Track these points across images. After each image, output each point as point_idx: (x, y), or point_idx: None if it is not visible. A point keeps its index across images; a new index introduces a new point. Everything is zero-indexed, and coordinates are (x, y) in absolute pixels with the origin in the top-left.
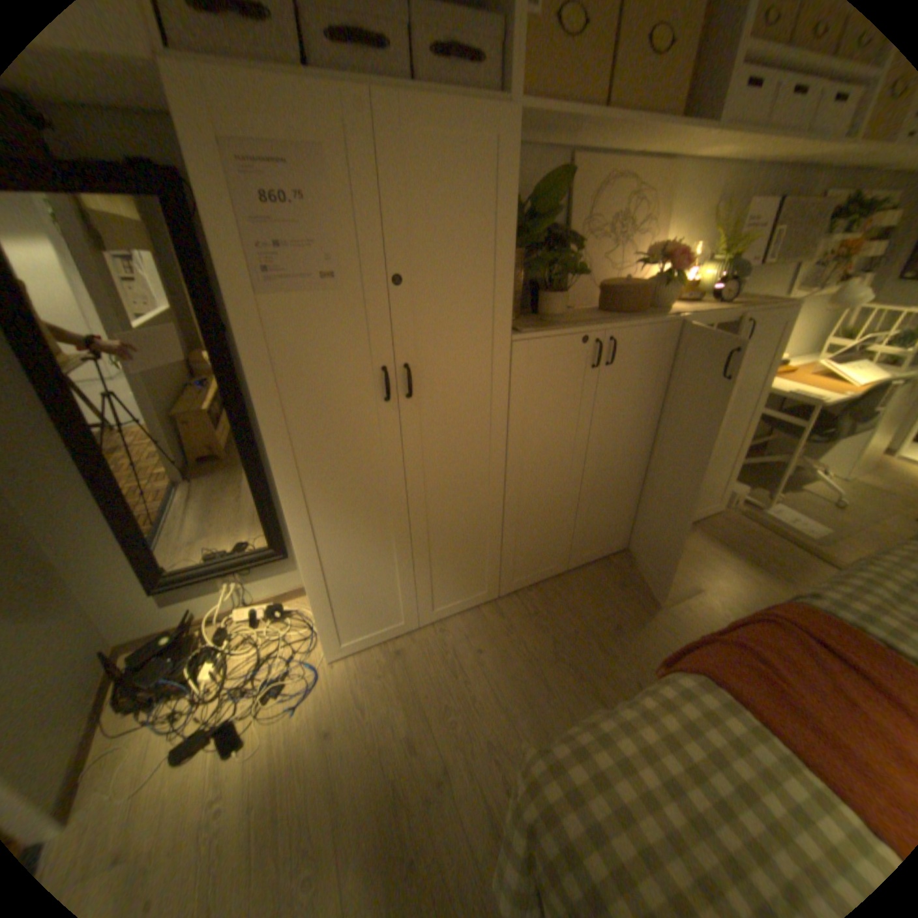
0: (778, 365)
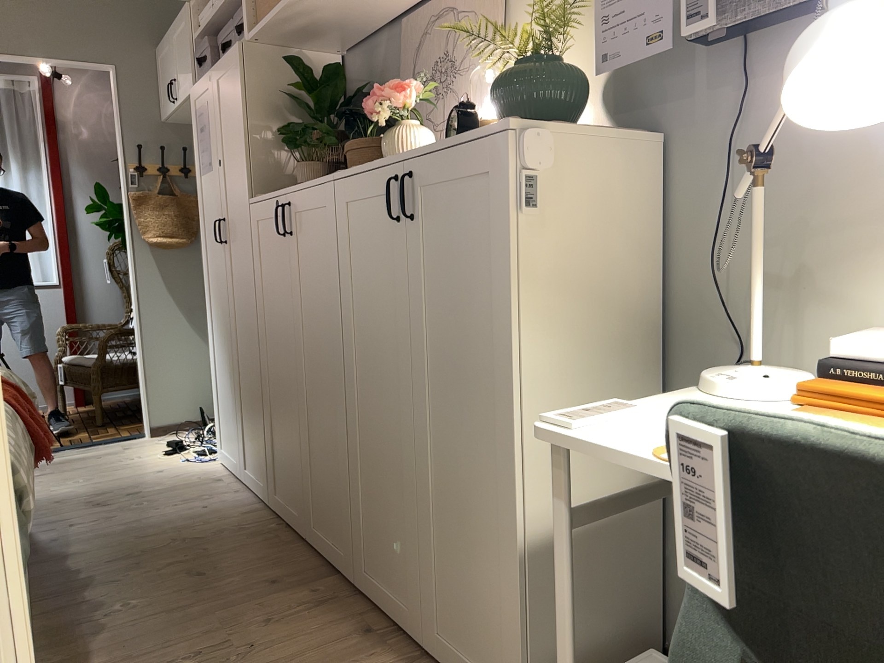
0: (509, 289)
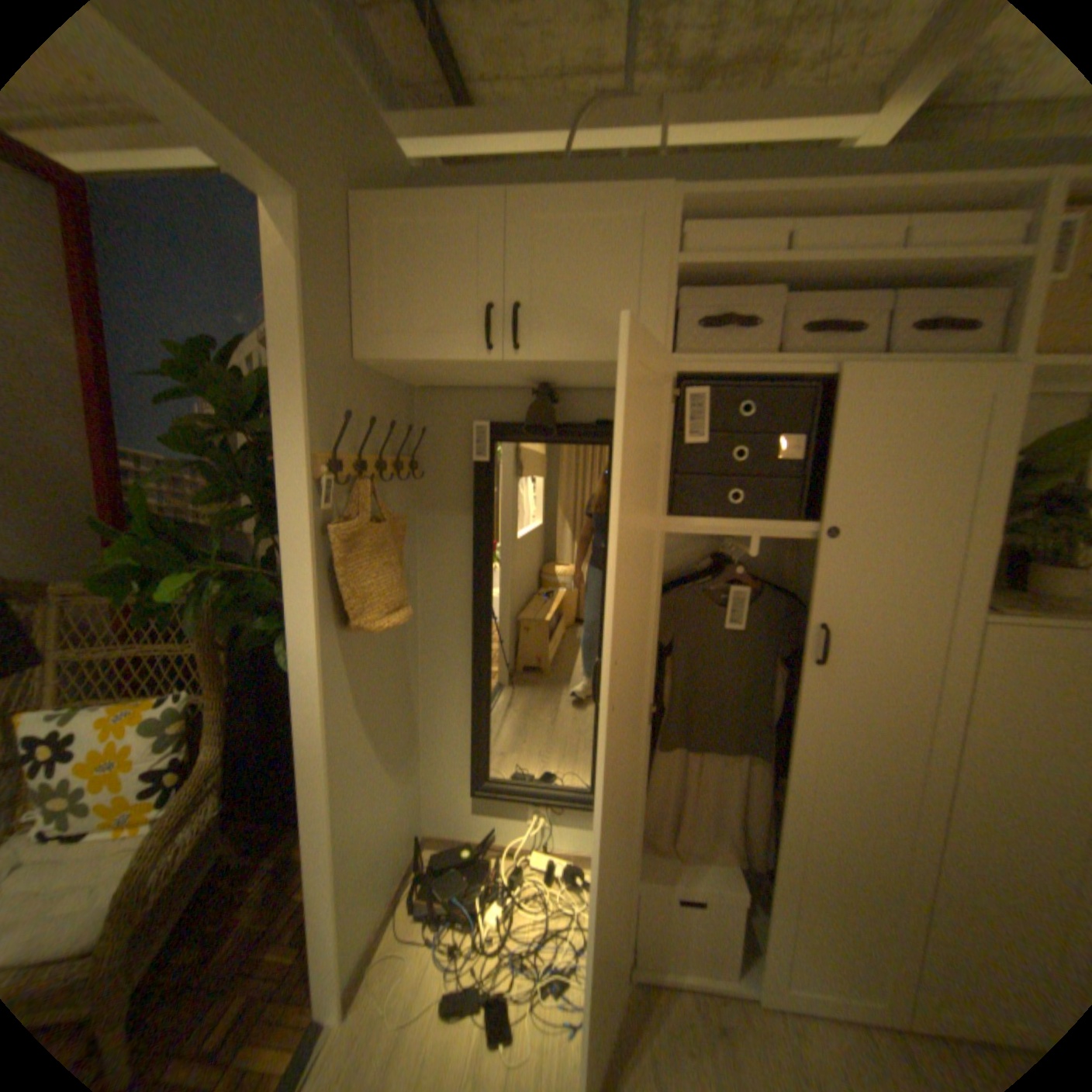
0: None
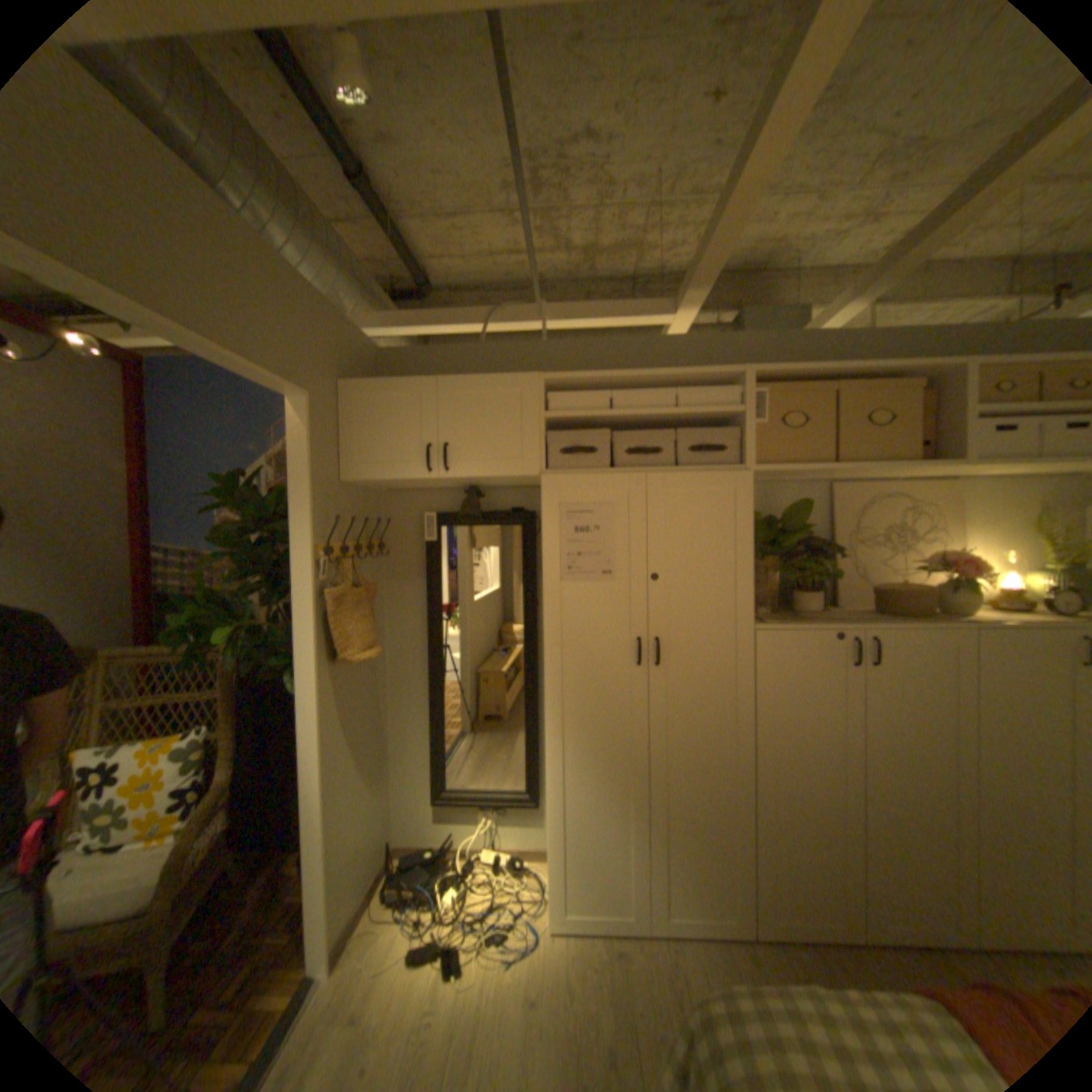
0: None
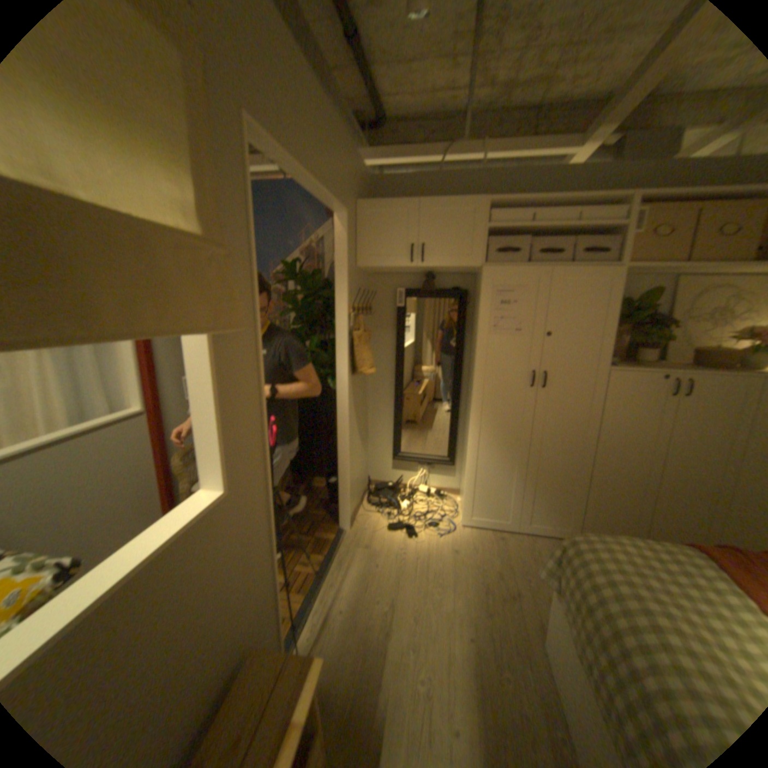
0: None
